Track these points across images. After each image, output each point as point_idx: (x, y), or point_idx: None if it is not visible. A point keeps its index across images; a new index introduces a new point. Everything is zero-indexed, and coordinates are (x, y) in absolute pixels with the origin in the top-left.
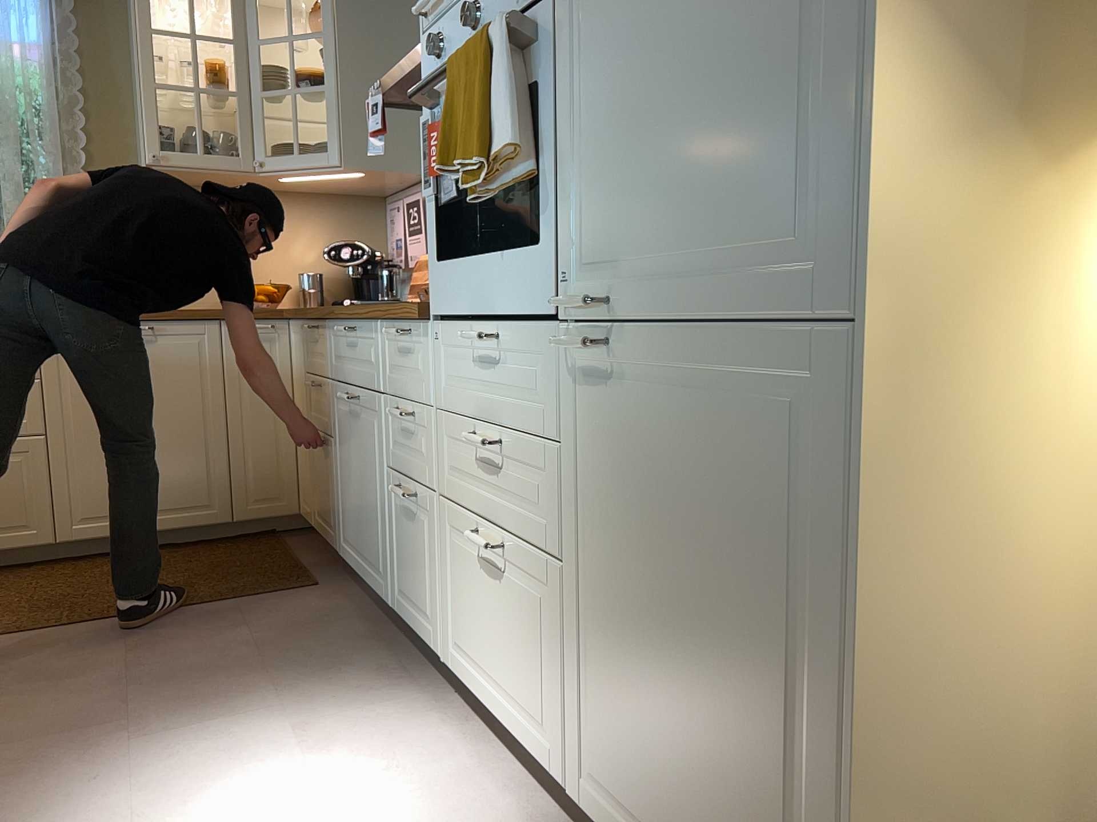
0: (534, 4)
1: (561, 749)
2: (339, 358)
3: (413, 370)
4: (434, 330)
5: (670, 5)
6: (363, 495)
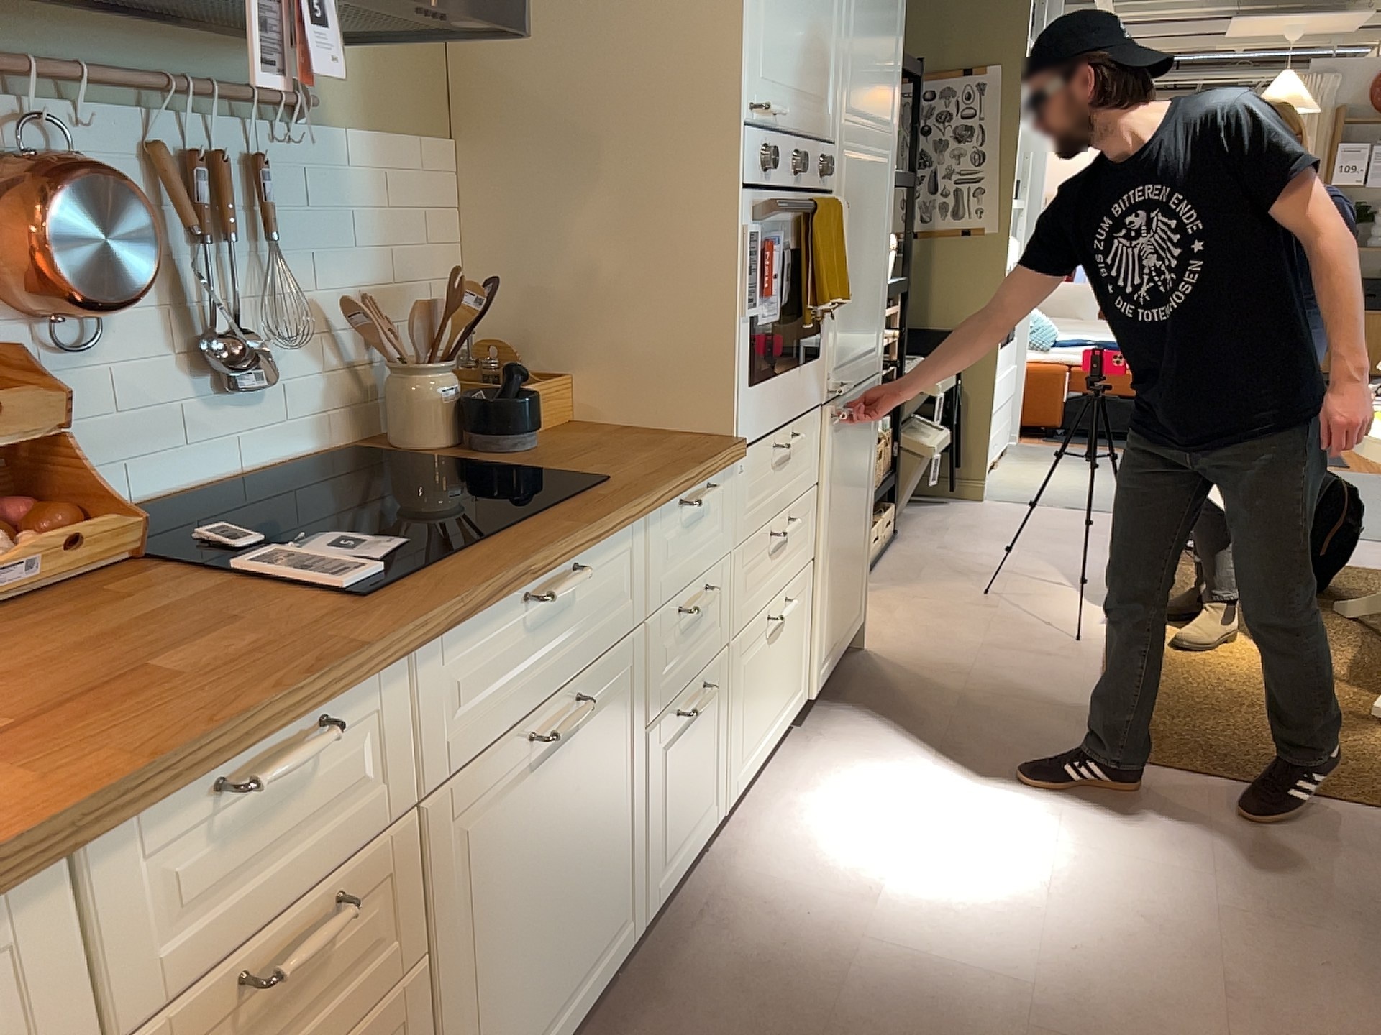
0: (824, 191)
1: (806, 677)
2: (473, 703)
3: (705, 534)
4: (733, 466)
5: (863, 241)
6: (575, 874)
